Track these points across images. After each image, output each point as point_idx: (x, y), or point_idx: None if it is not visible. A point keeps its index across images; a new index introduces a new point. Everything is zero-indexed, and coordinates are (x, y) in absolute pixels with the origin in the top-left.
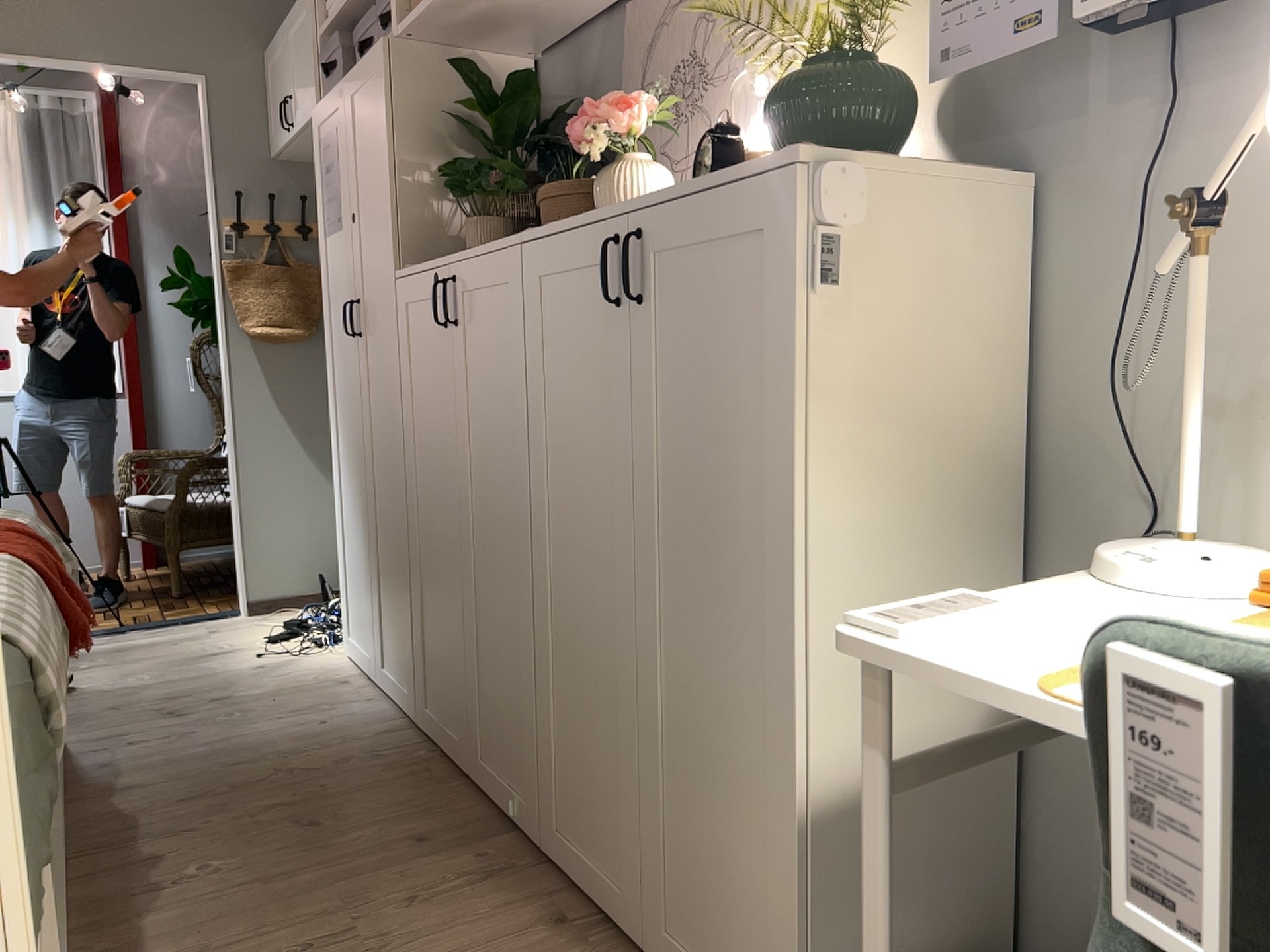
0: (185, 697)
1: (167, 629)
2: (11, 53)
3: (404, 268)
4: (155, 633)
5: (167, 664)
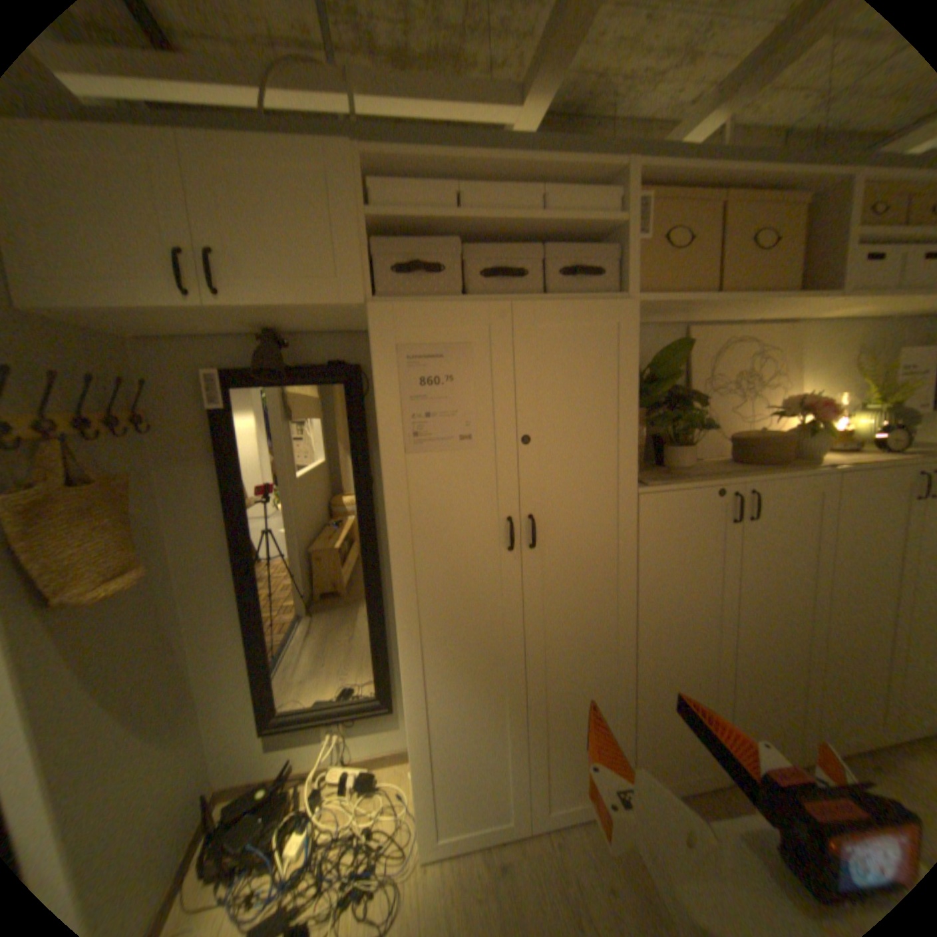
0: None
1: None
2: None
3: (653, 485)
4: None
5: None
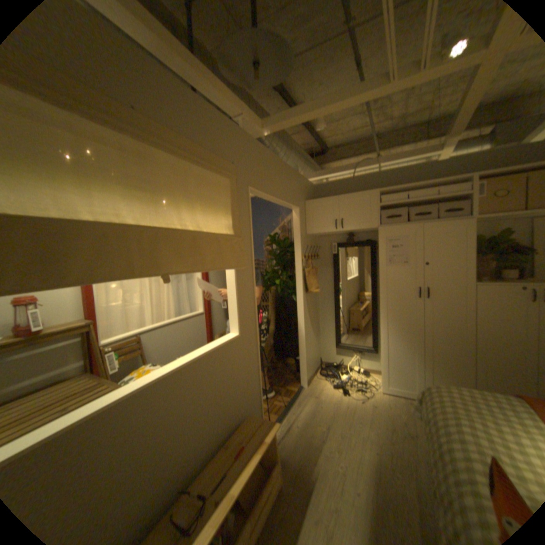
0: (394, 430)
1: (299, 404)
2: (272, 199)
3: (485, 283)
4: (300, 407)
5: (346, 419)
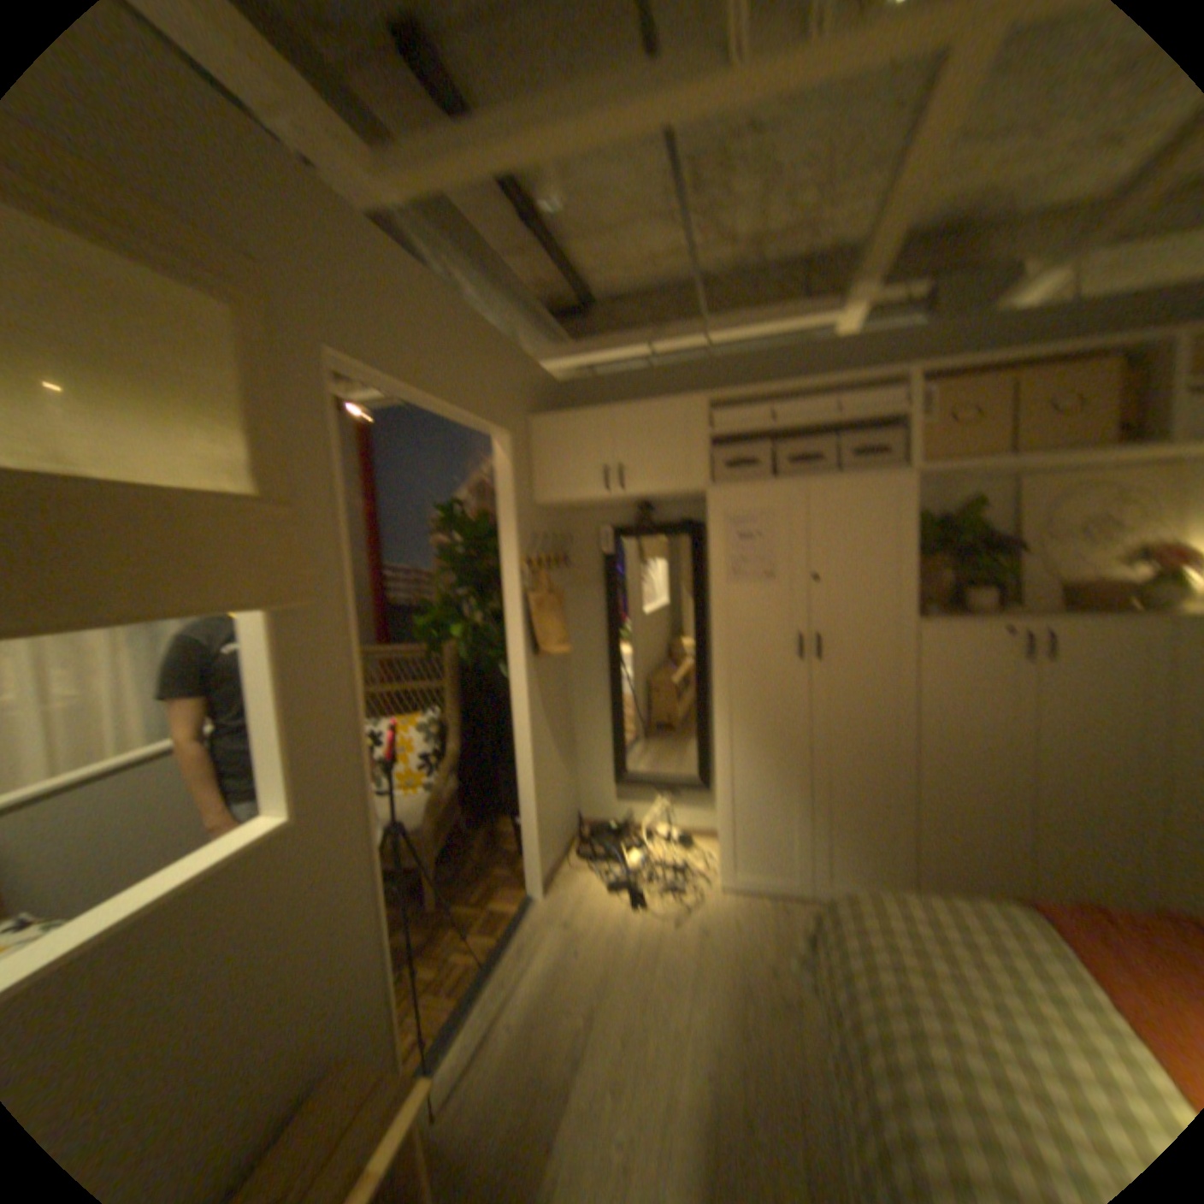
0: (748, 988)
1: (518, 947)
2: (418, 393)
3: (934, 620)
4: (520, 956)
5: (636, 974)
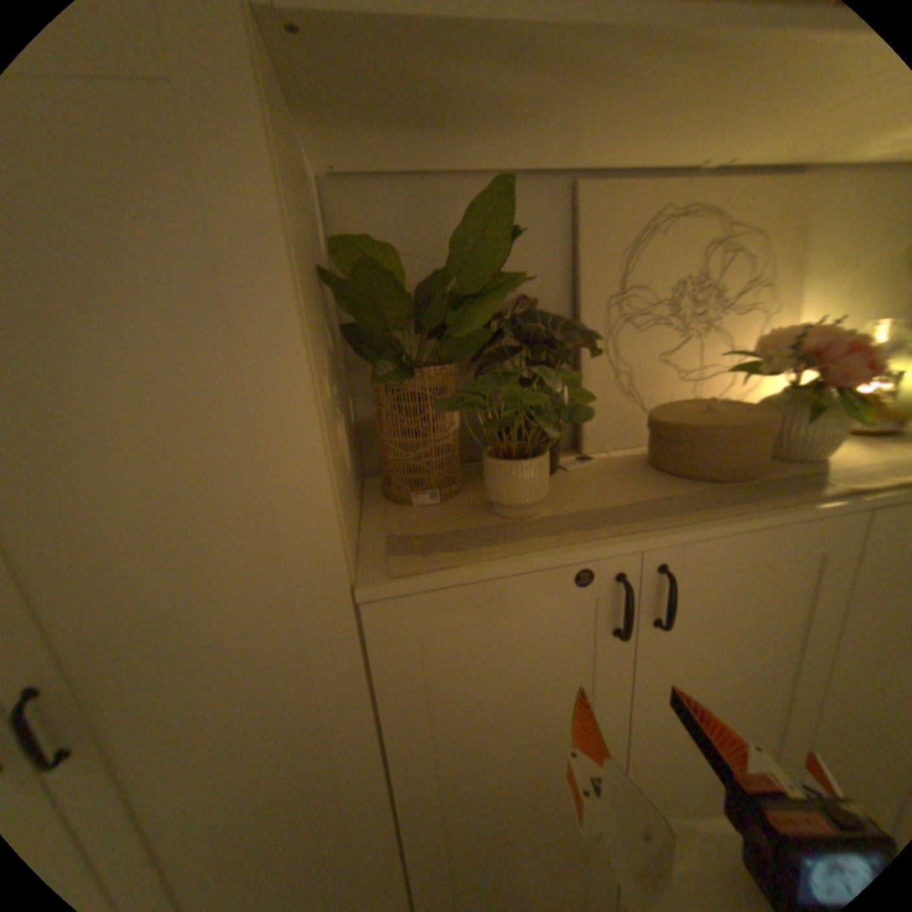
0: None
1: None
2: None
3: (403, 572)
4: None
5: None
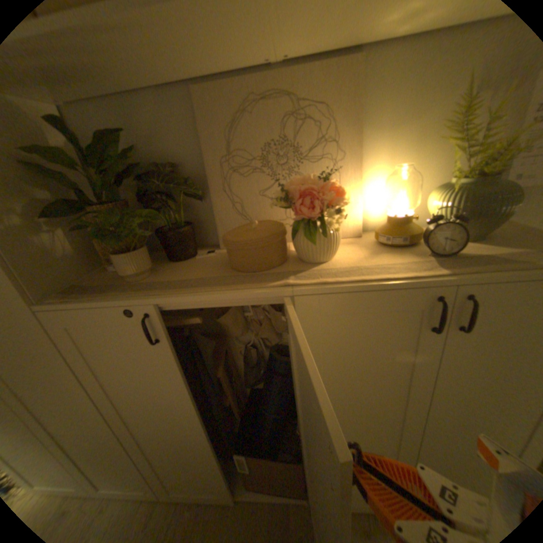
0: None
1: None
2: None
3: (49, 301)
4: None
5: None
